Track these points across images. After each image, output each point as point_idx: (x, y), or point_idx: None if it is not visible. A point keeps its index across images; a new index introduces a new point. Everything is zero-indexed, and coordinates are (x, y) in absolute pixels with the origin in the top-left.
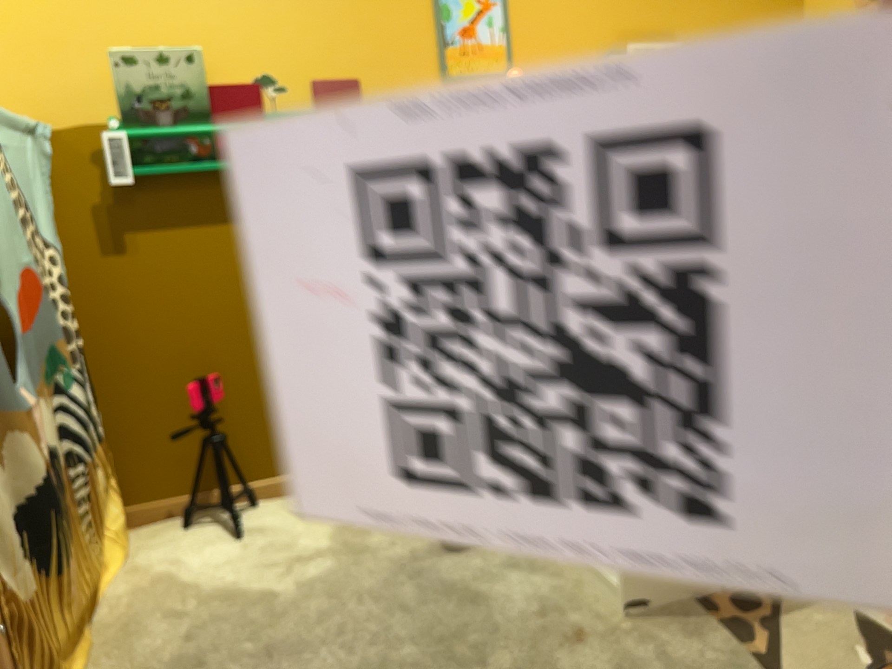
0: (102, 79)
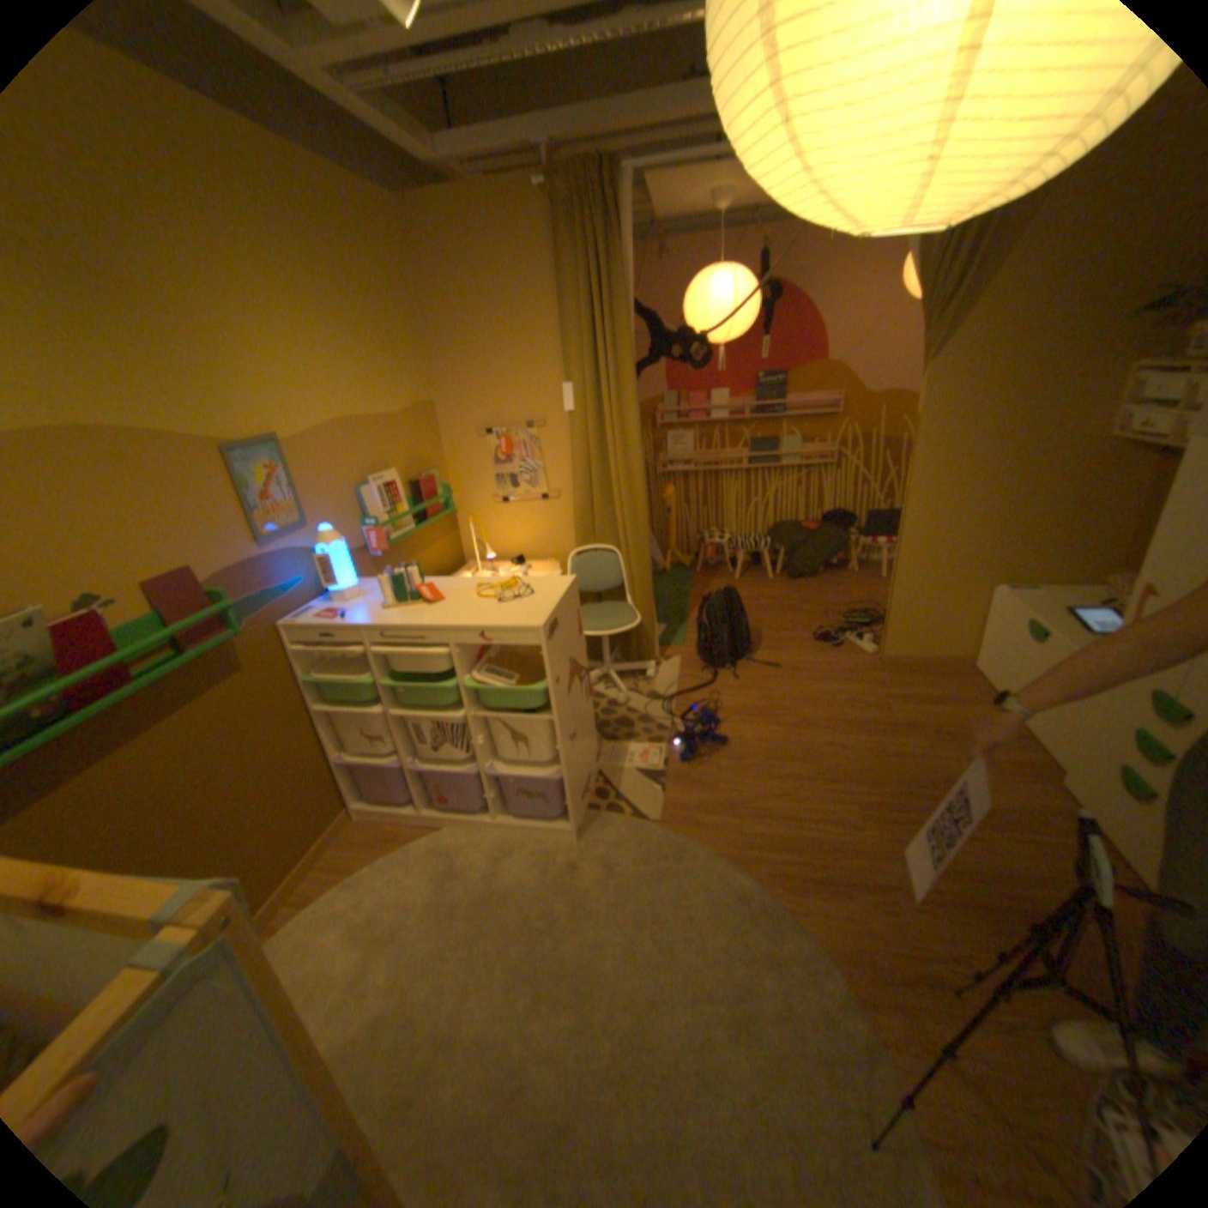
0: None
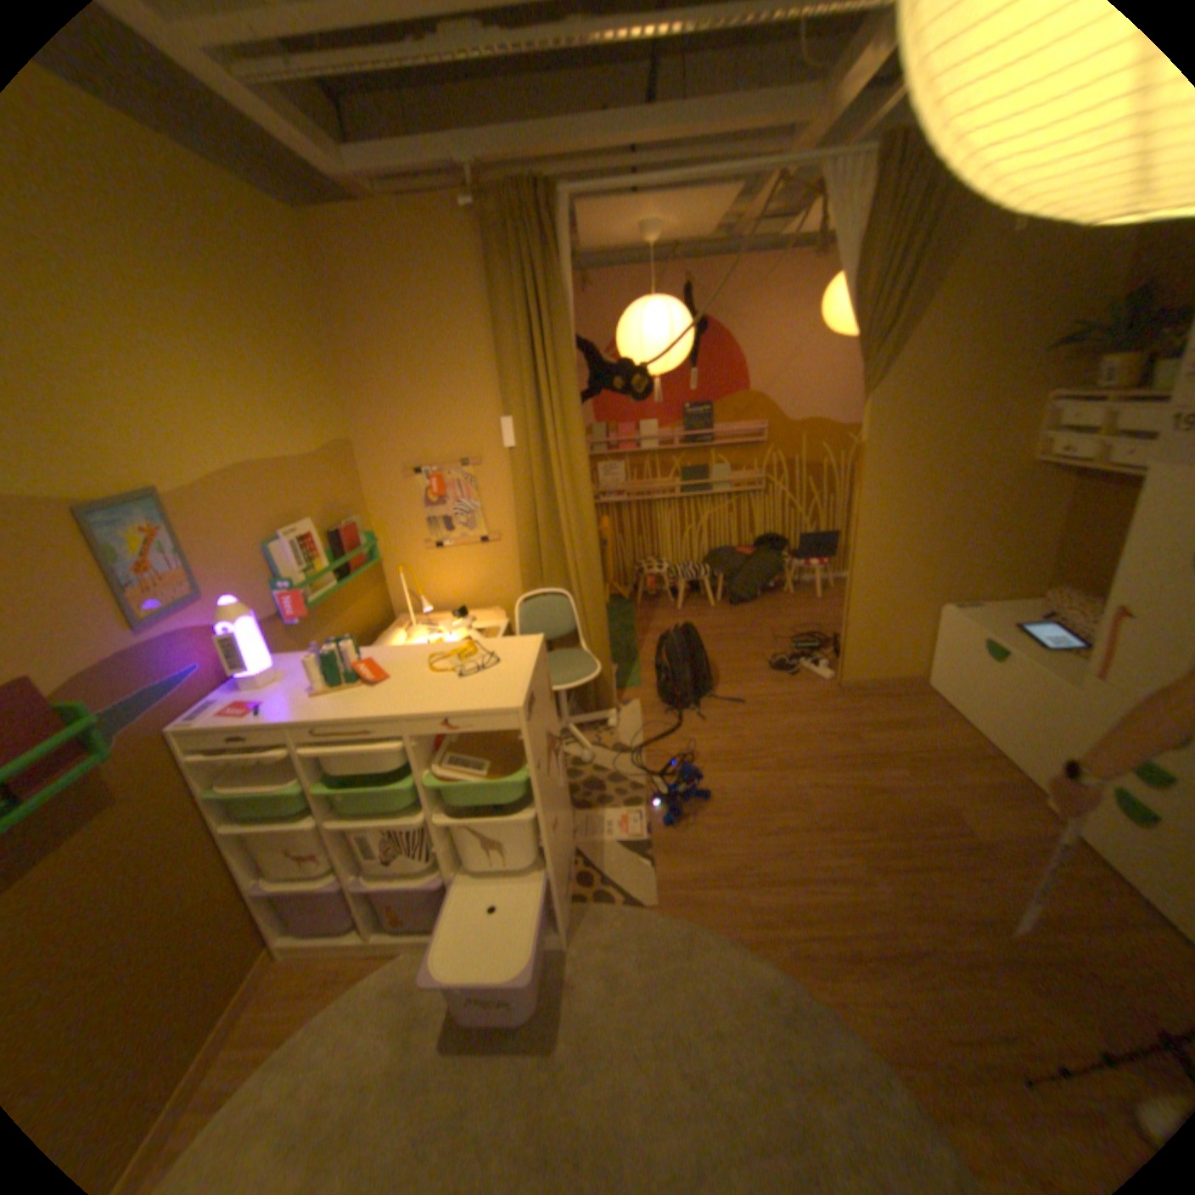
0: None
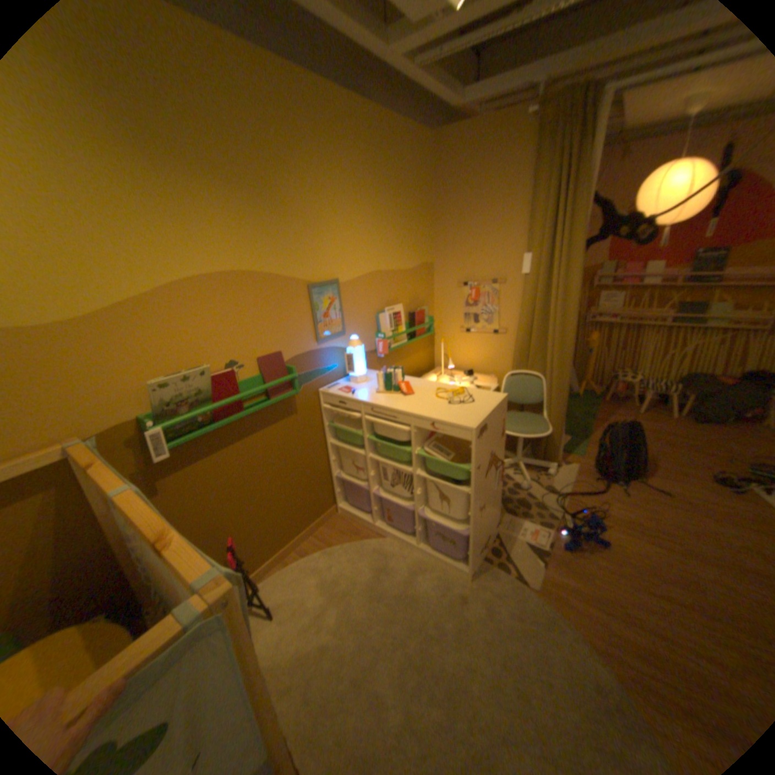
0: (125, 392)
